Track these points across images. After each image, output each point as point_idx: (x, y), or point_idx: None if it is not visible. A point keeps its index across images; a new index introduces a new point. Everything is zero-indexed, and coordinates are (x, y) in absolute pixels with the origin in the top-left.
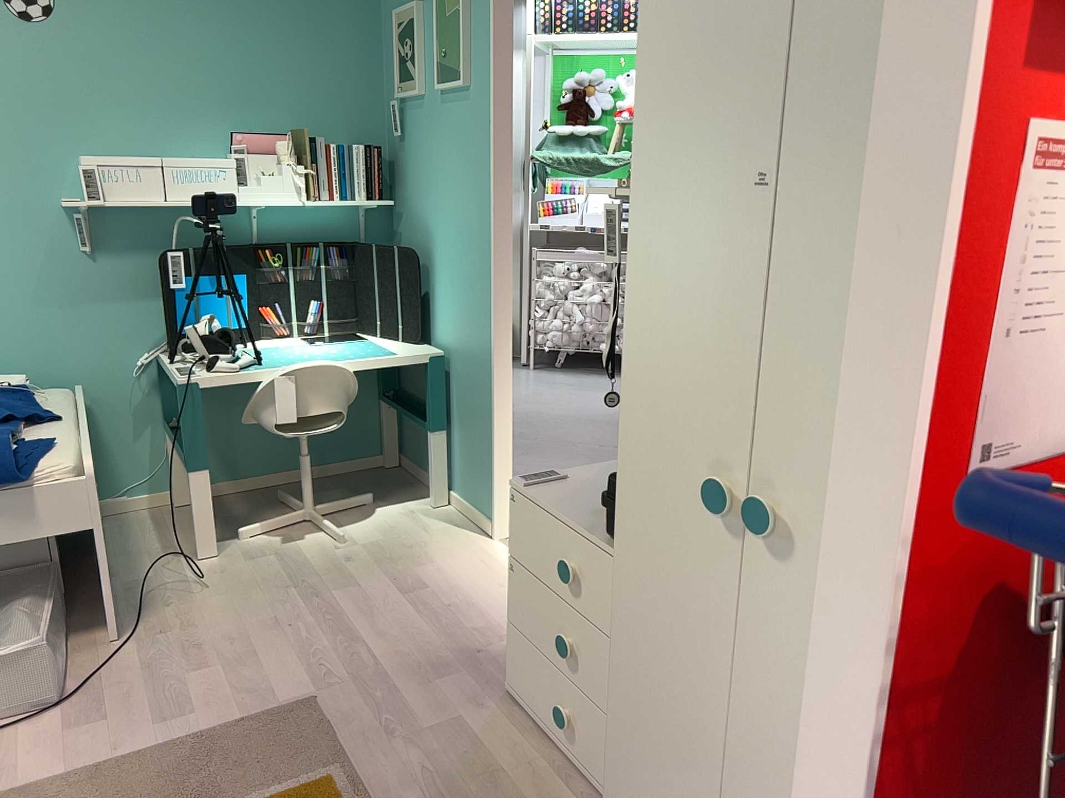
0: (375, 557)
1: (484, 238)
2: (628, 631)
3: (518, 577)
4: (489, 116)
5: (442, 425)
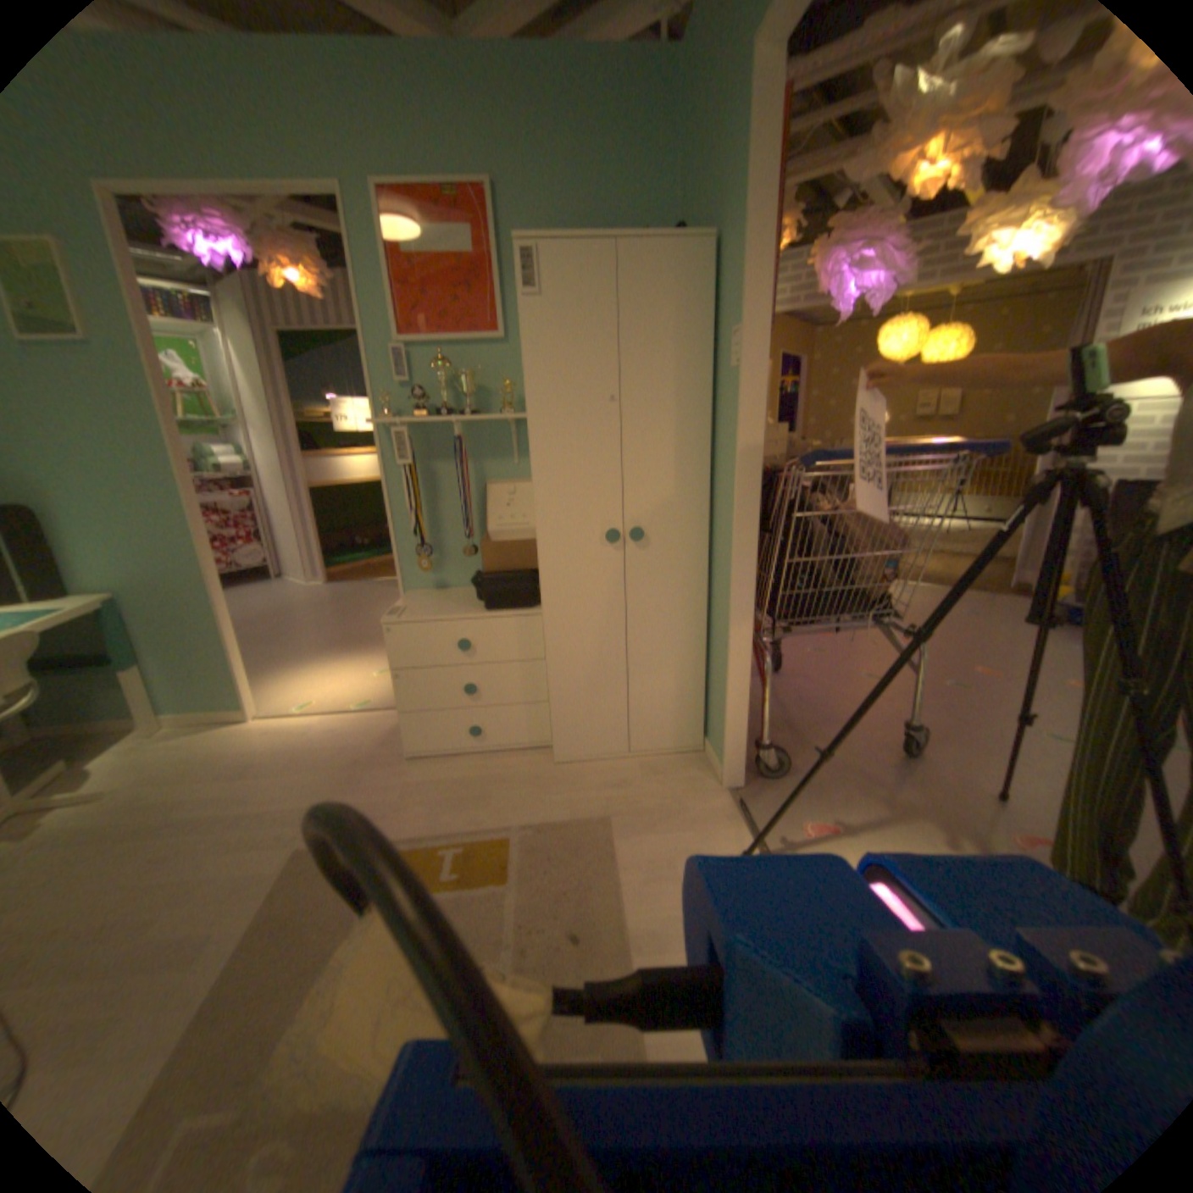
0: (160, 784)
1: (159, 481)
2: (555, 631)
3: (404, 678)
4: (139, 371)
5: (132, 662)
